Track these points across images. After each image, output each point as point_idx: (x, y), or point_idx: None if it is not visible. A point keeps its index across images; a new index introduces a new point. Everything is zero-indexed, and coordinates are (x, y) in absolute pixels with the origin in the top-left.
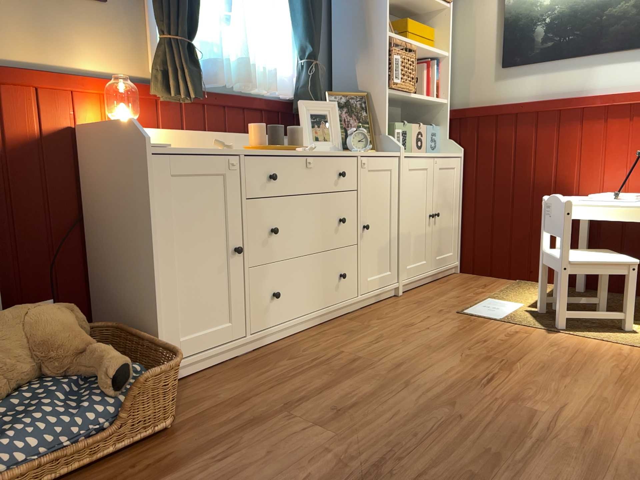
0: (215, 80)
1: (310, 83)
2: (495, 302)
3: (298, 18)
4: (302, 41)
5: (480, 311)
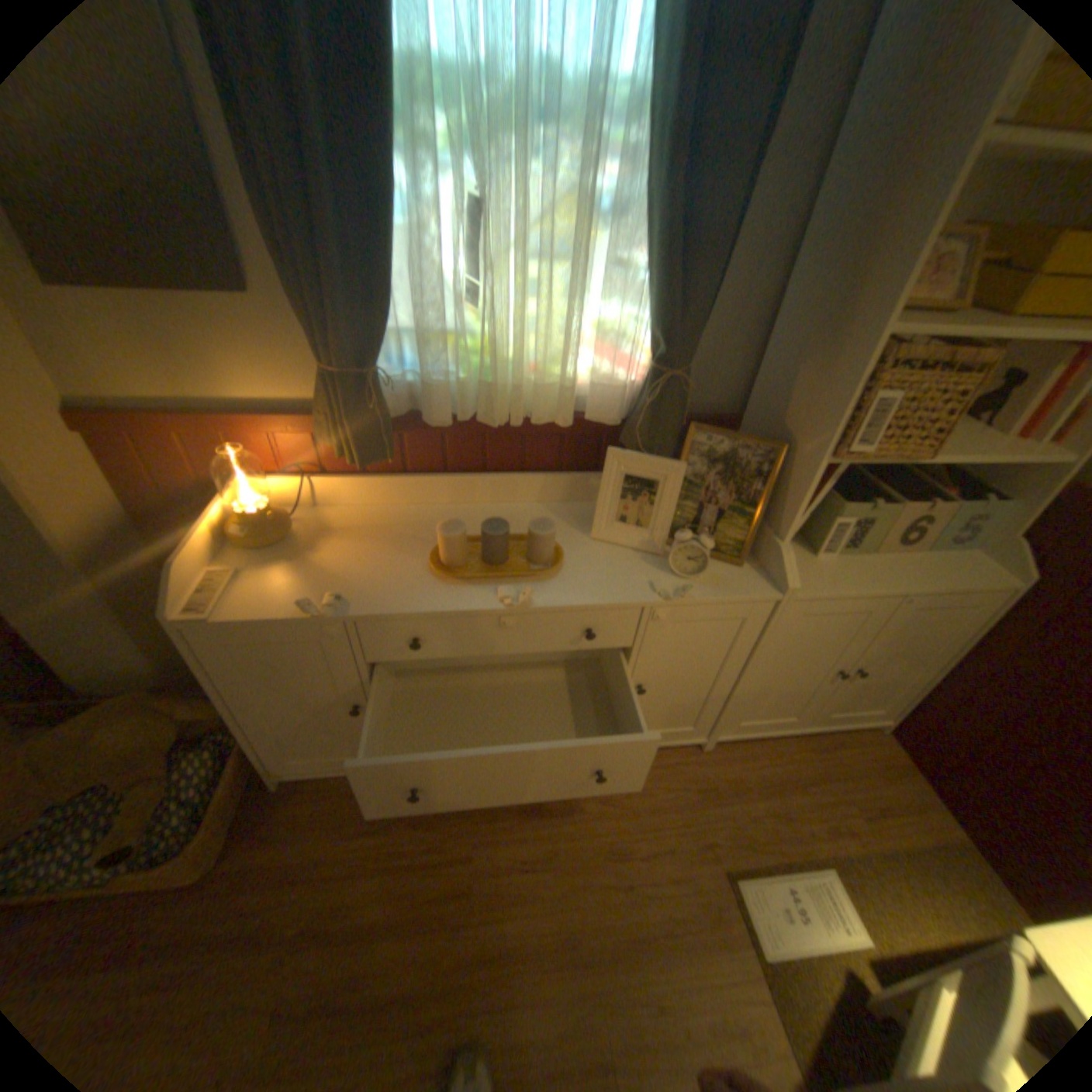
0: (432, 420)
1: (647, 416)
2: (828, 896)
3: (654, 271)
4: (654, 323)
5: (763, 910)
